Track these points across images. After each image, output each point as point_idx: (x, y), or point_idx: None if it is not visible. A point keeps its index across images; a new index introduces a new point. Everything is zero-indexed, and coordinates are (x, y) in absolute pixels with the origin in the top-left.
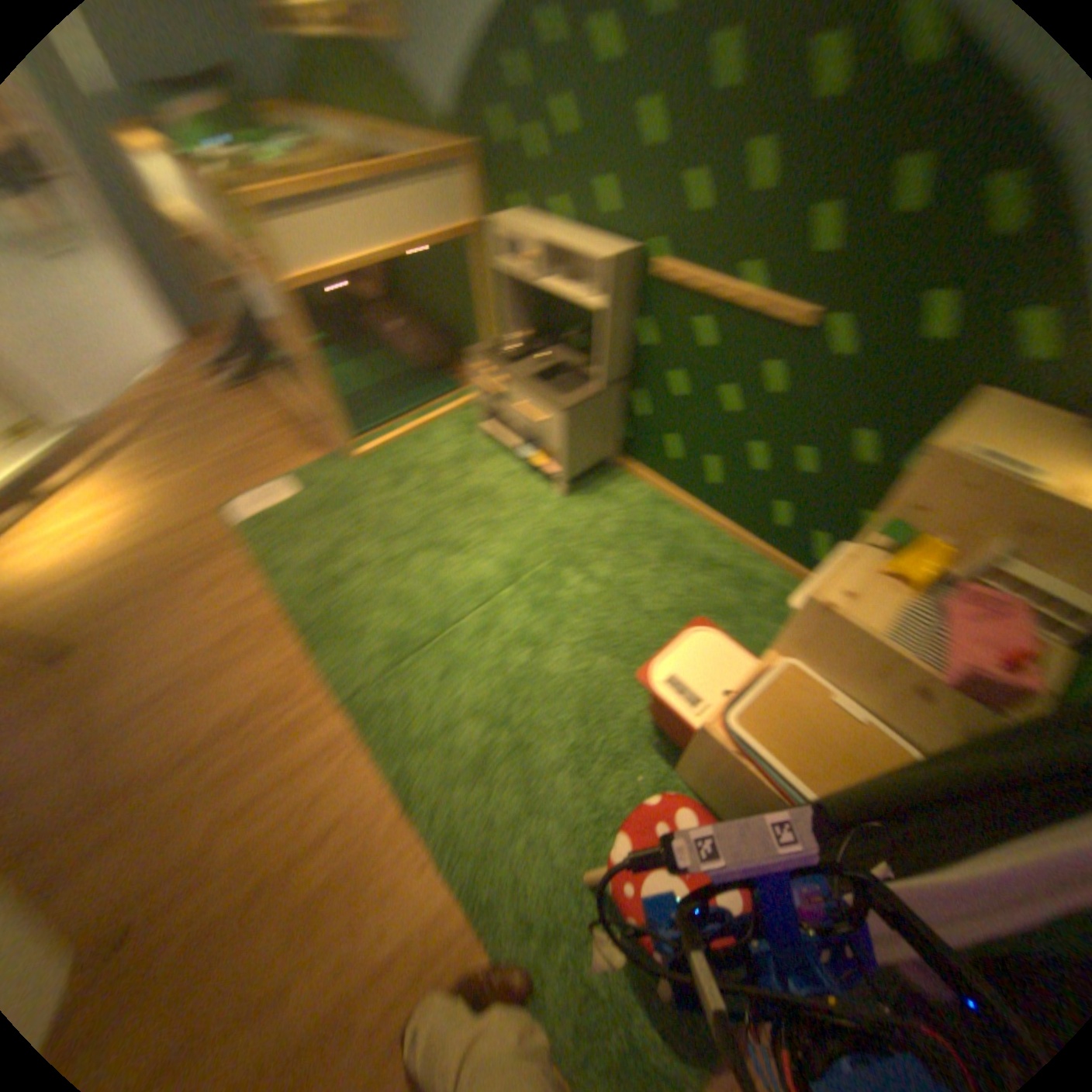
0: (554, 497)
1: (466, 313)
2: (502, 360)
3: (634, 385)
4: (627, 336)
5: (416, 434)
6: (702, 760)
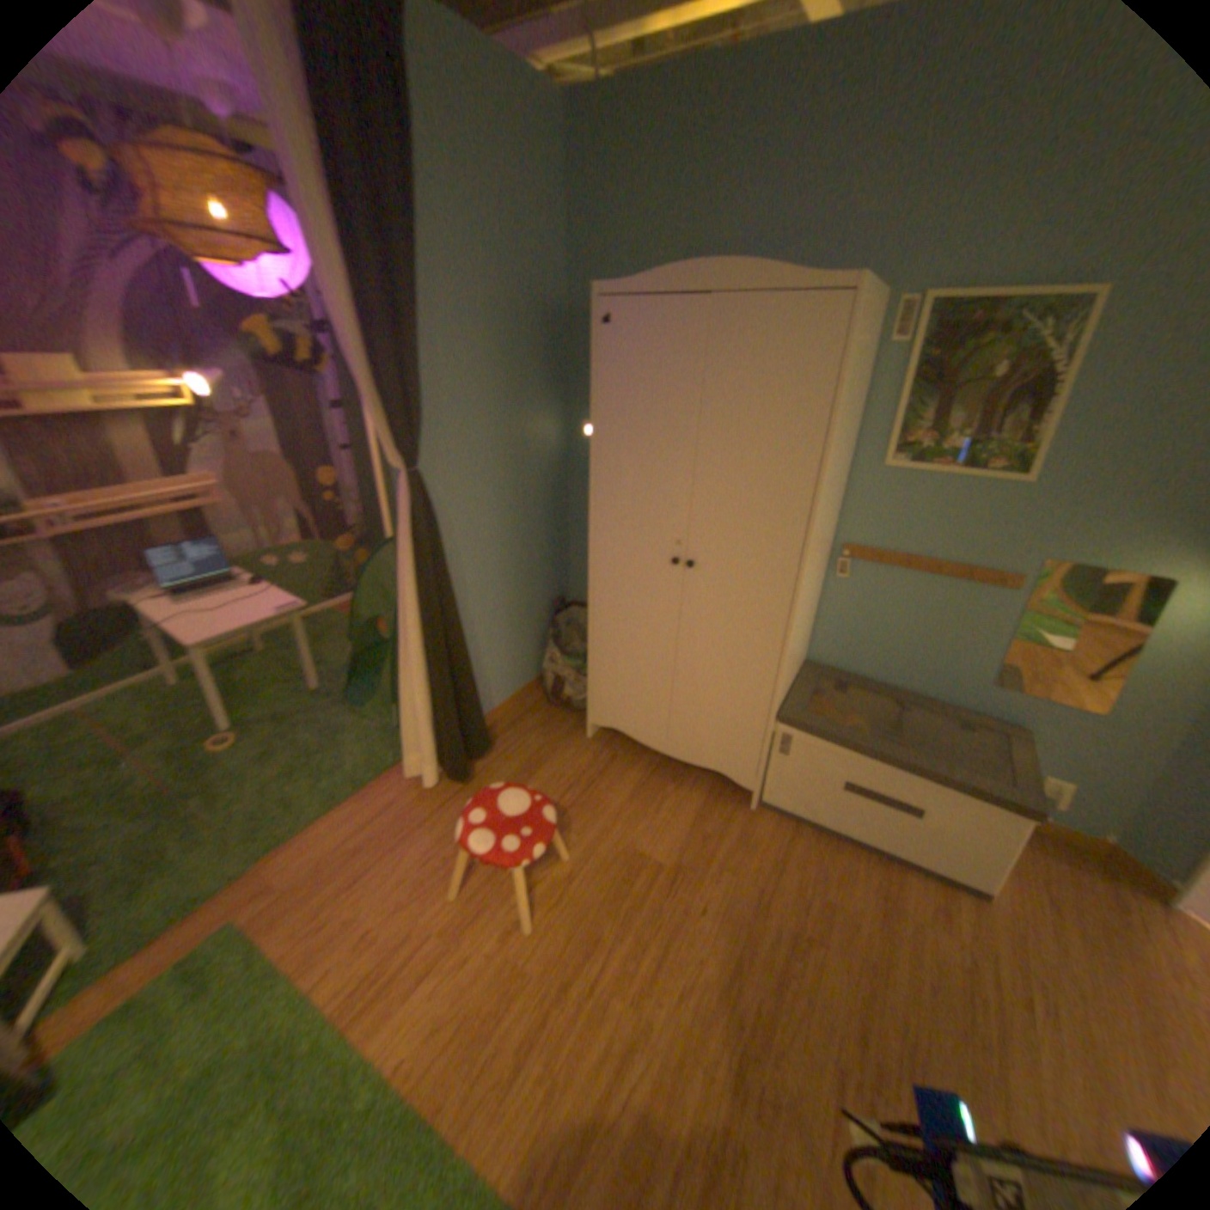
0: None
1: None
2: None
3: None
4: None
5: None
6: None
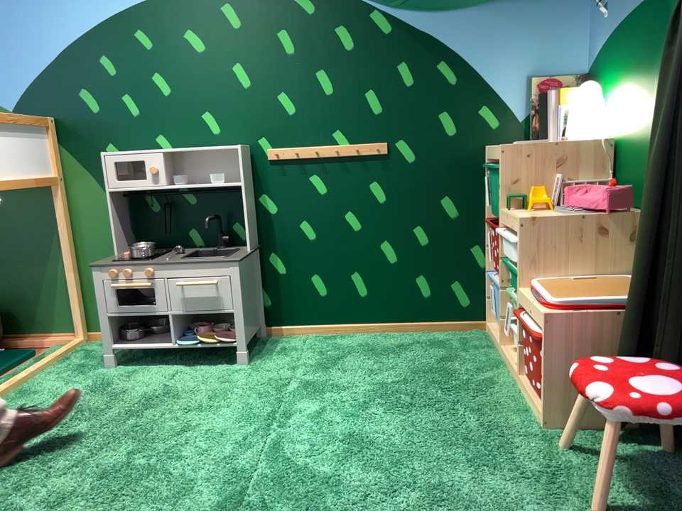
0: (239, 365)
1: (34, 271)
2: (142, 256)
3: (270, 246)
4: (253, 209)
5: (15, 391)
6: (556, 368)
